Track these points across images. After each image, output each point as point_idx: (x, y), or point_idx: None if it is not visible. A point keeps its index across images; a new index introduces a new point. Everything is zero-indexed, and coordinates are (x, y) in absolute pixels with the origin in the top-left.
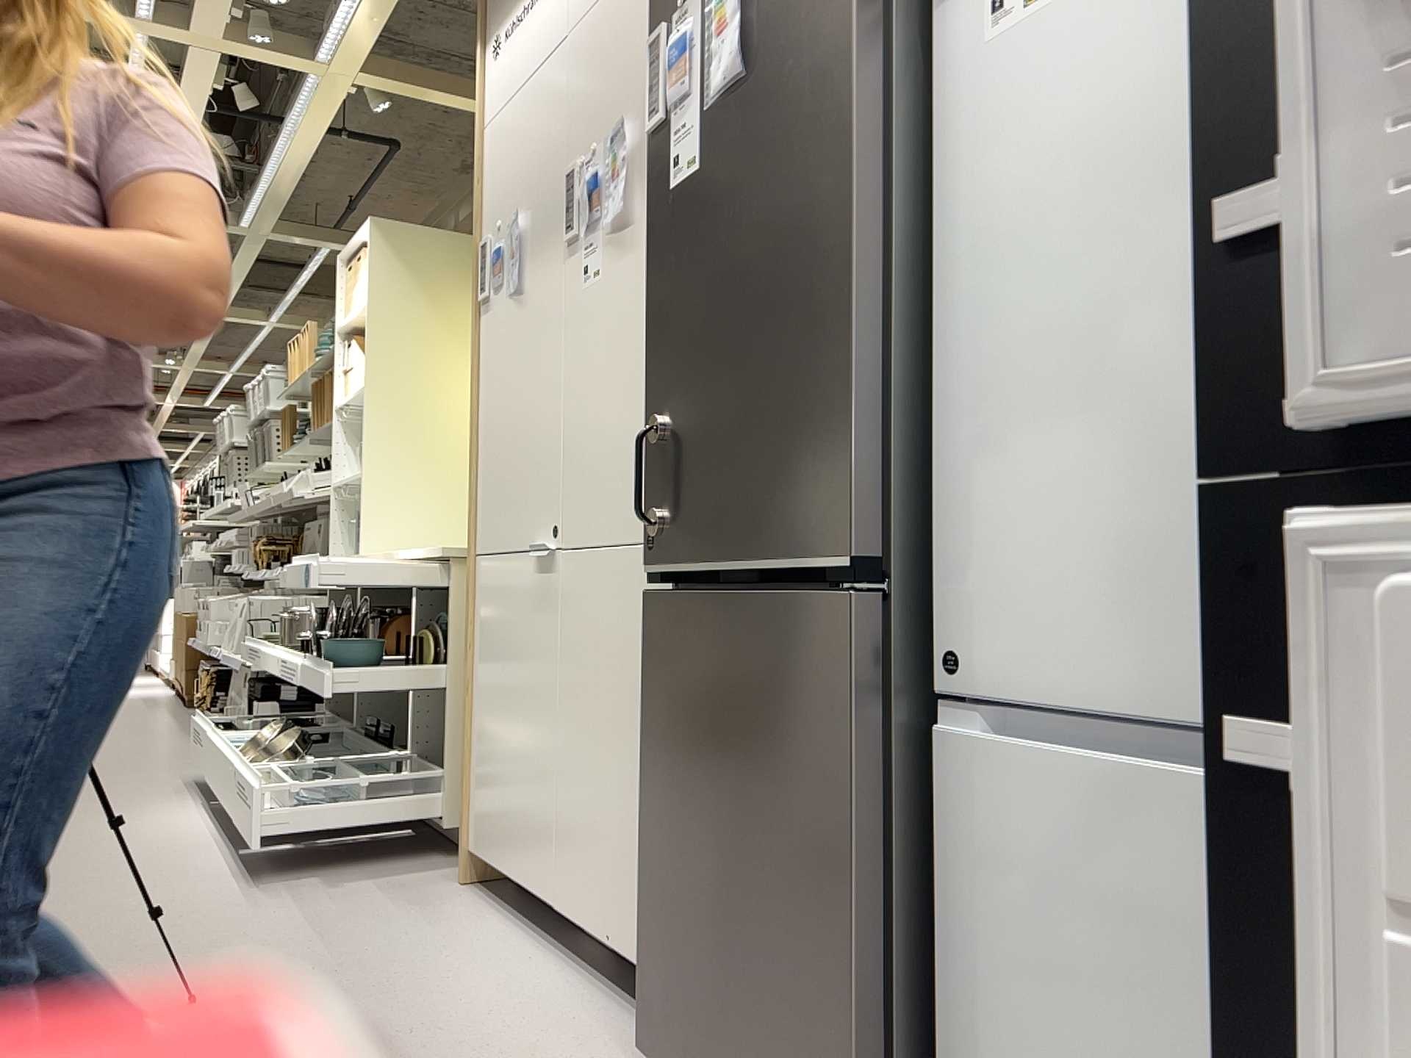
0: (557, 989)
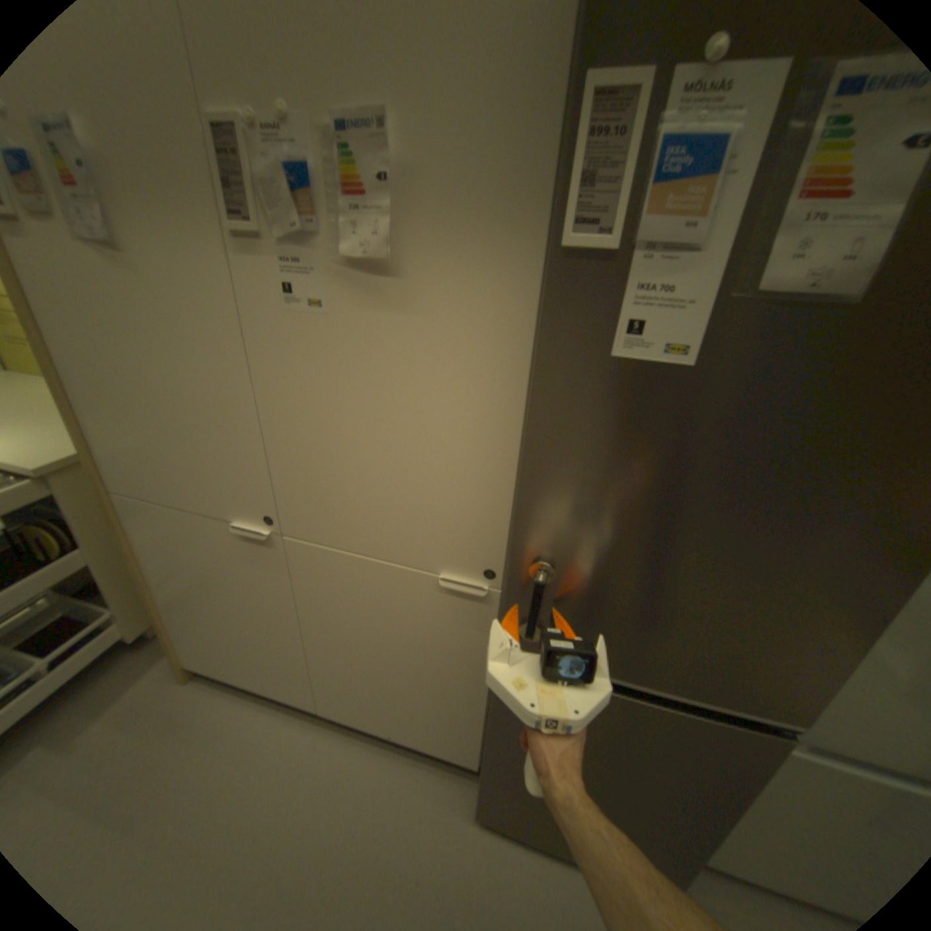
0: (357, 768)
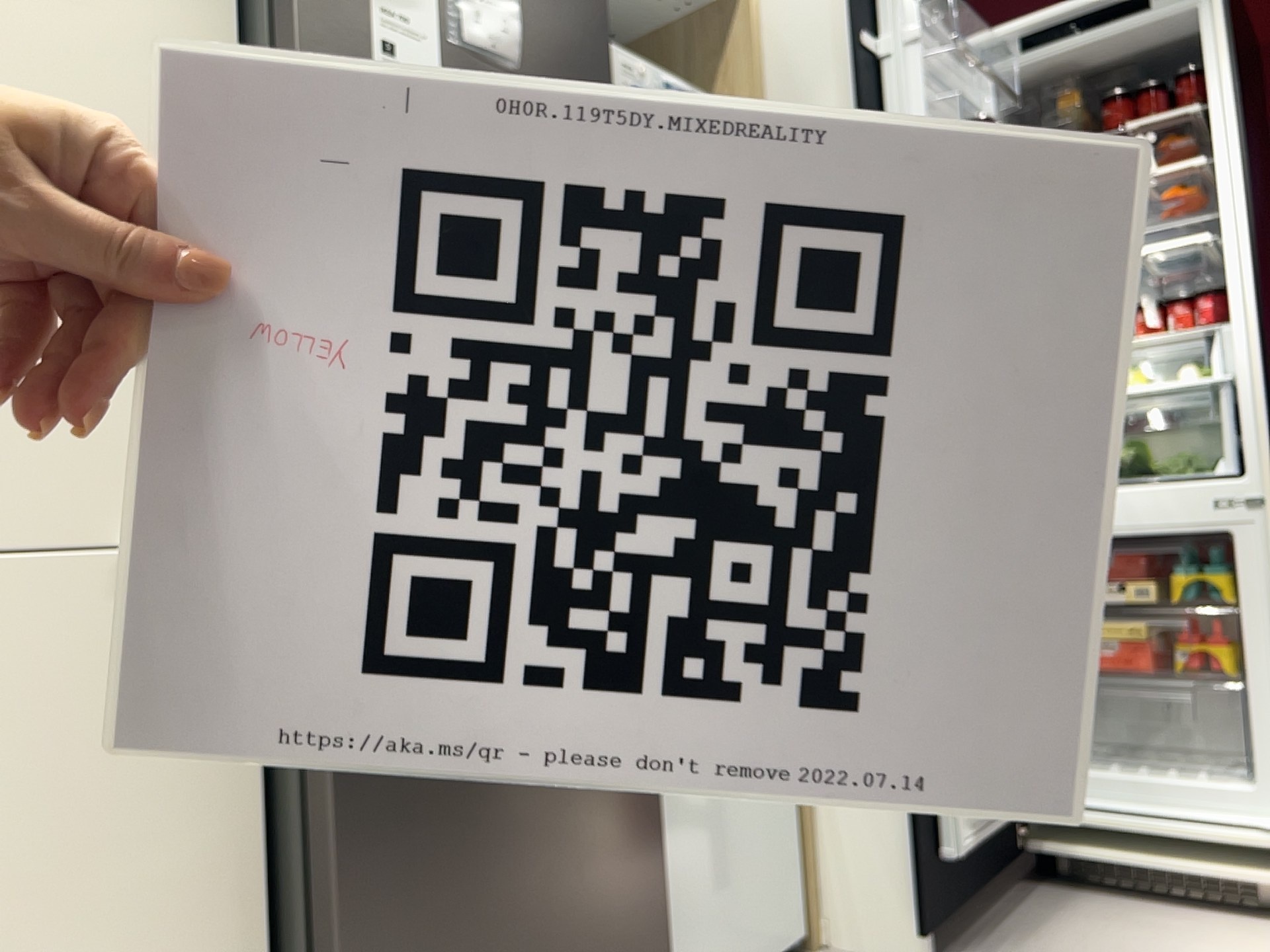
0: None
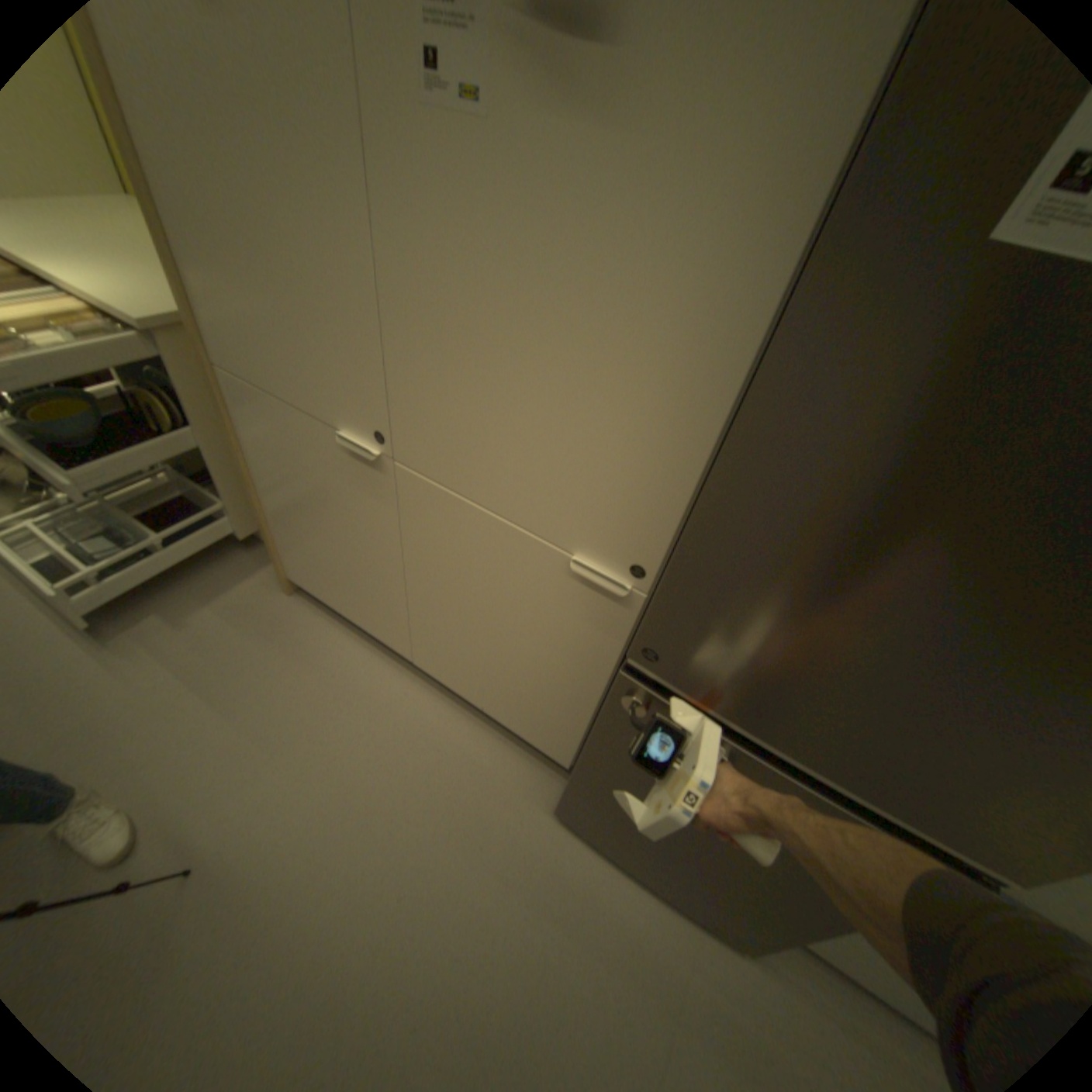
0: (445, 726)
